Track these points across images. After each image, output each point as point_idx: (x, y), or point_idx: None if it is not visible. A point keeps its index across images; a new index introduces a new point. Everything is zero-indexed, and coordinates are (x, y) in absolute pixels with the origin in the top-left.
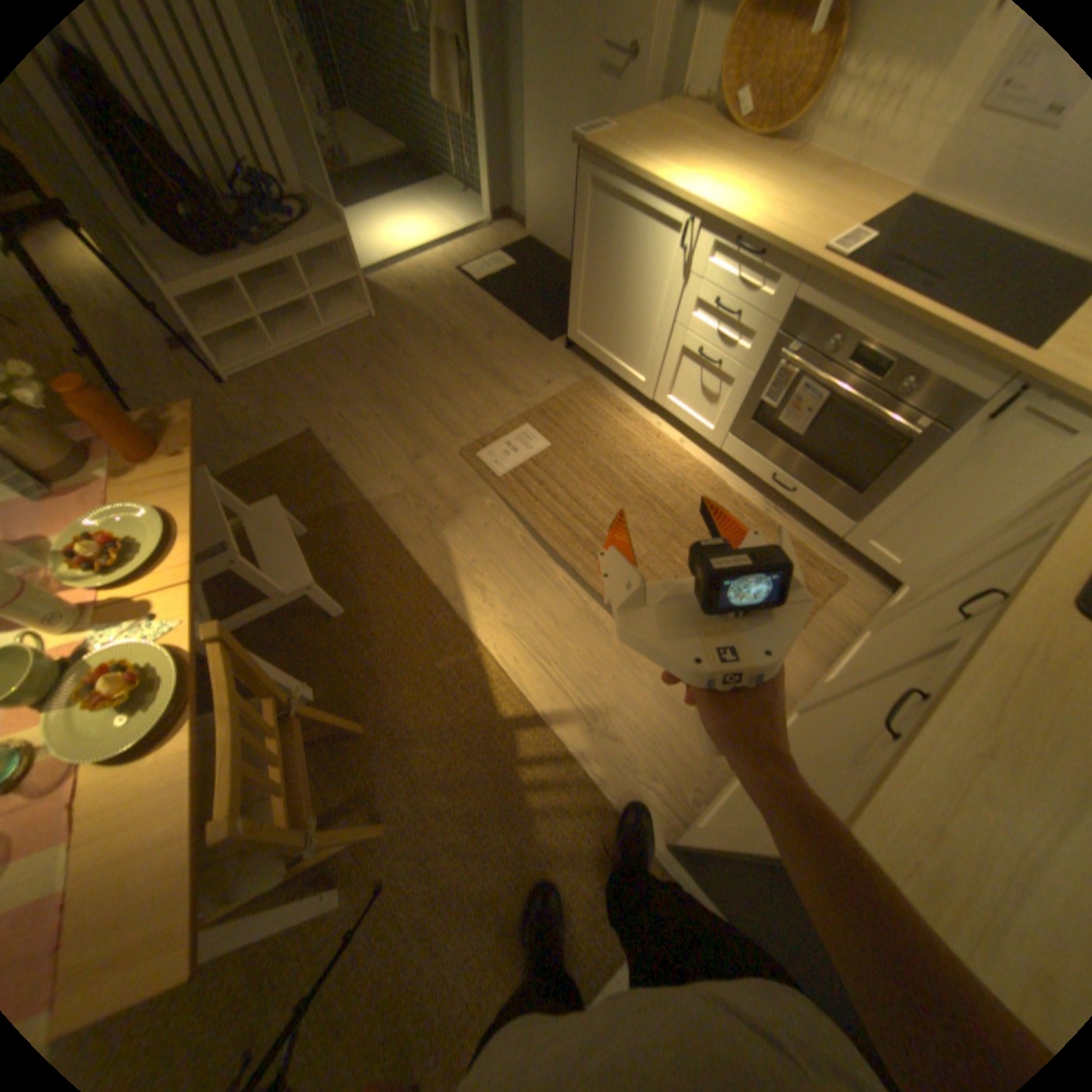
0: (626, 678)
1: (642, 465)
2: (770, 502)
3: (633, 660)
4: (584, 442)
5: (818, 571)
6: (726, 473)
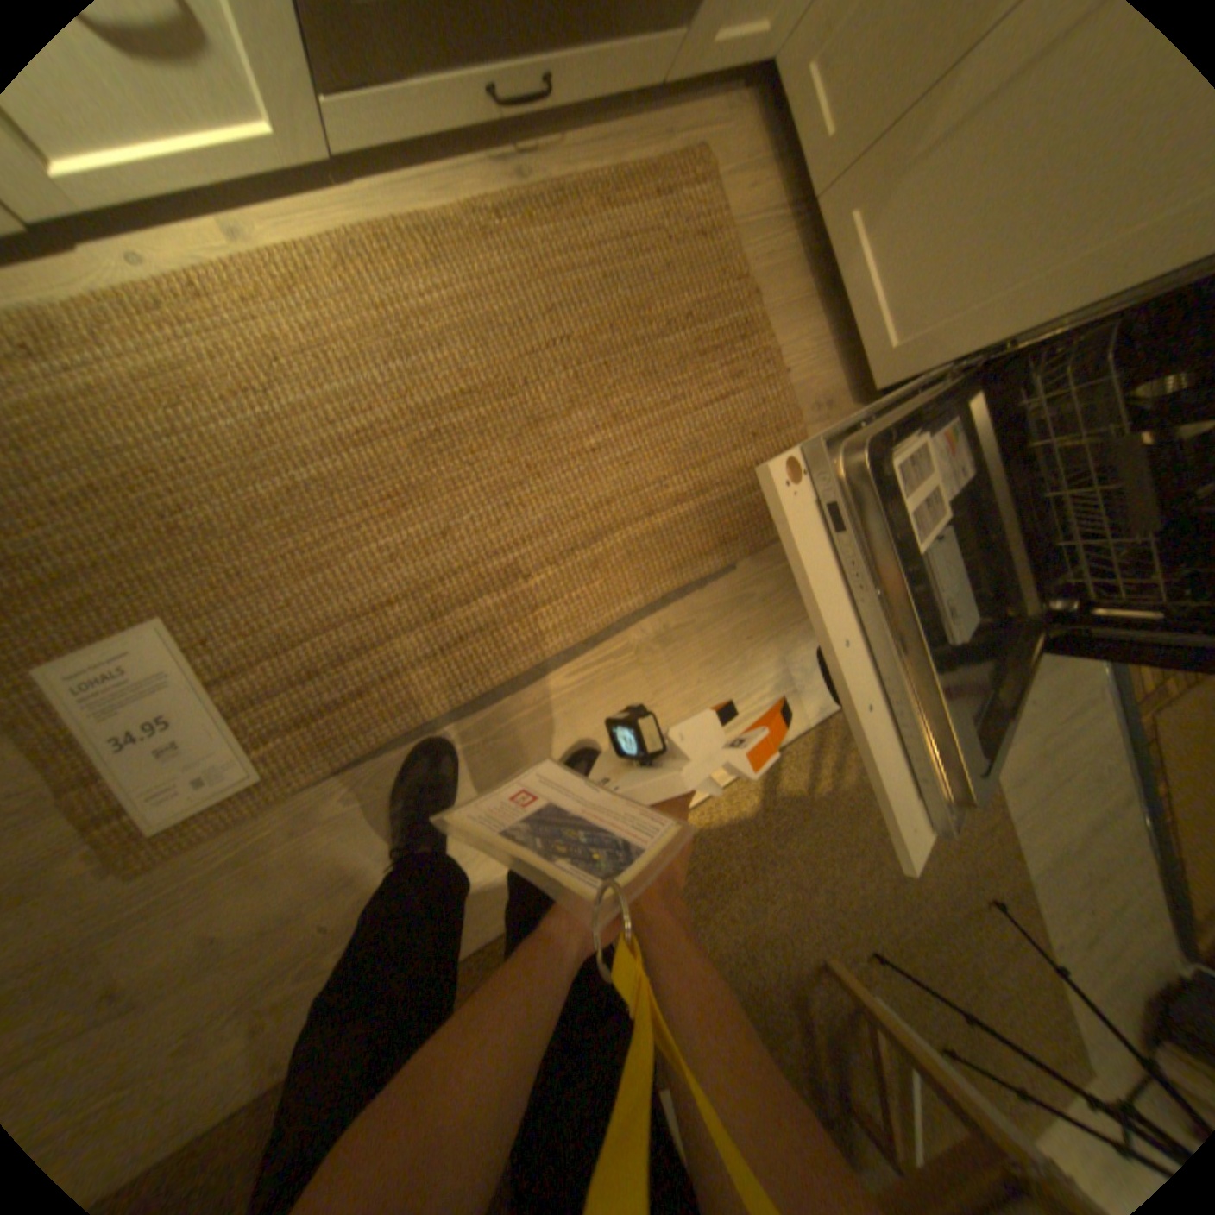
0: (751, 619)
1: (302, 390)
2: (498, 146)
3: (731, 599)
4: (167, 516)
5: (679, 184)
6: (383, 184)
